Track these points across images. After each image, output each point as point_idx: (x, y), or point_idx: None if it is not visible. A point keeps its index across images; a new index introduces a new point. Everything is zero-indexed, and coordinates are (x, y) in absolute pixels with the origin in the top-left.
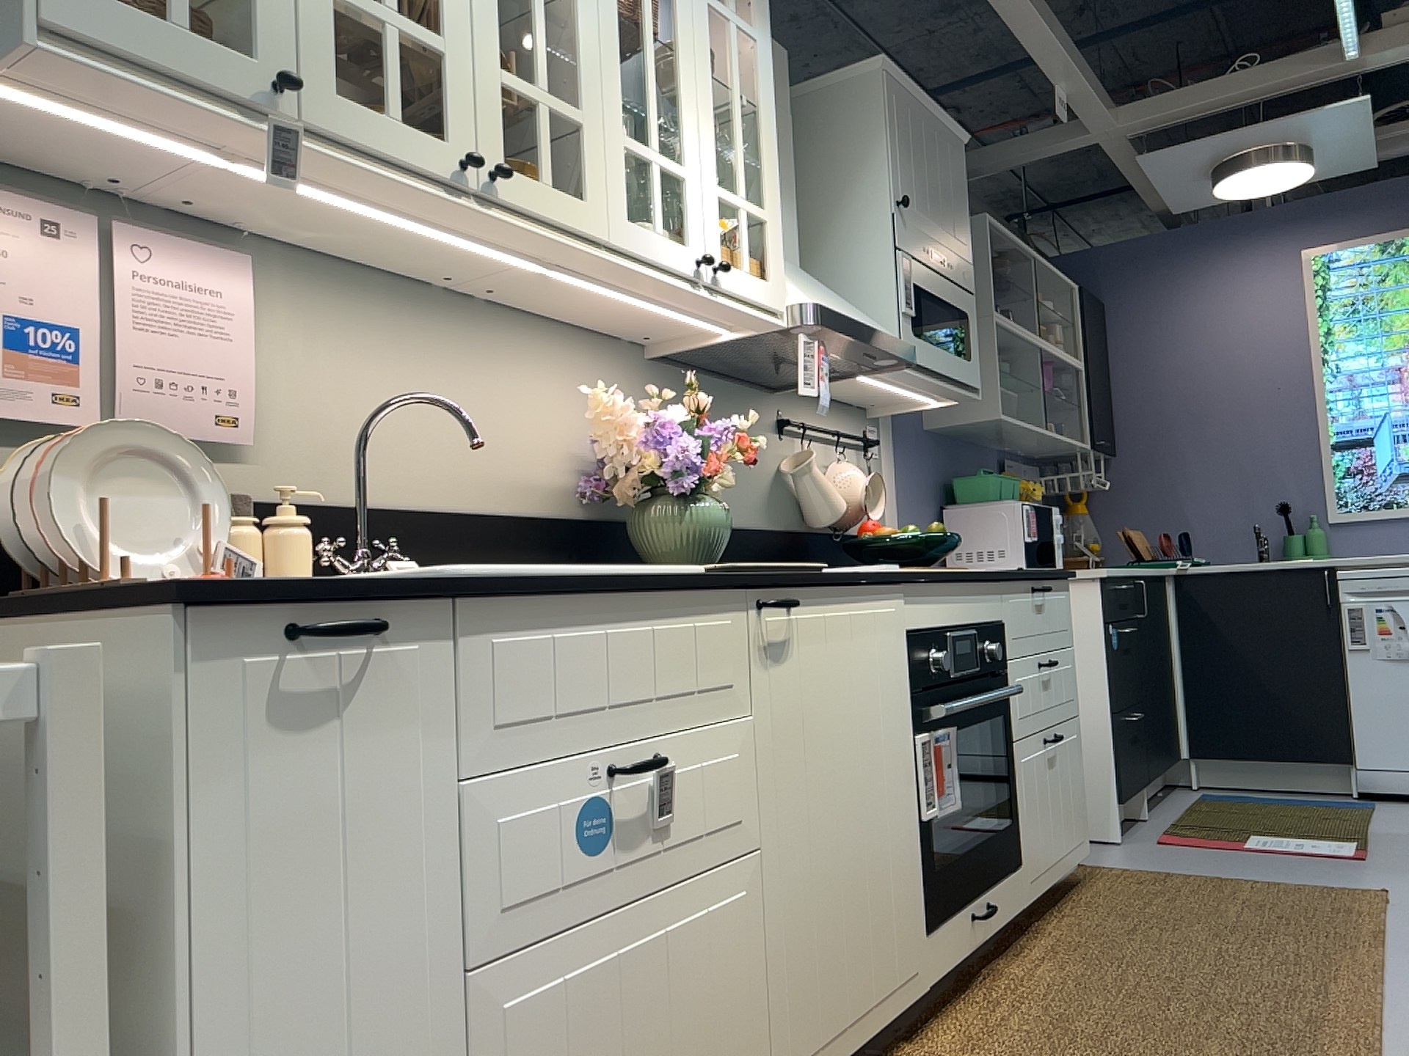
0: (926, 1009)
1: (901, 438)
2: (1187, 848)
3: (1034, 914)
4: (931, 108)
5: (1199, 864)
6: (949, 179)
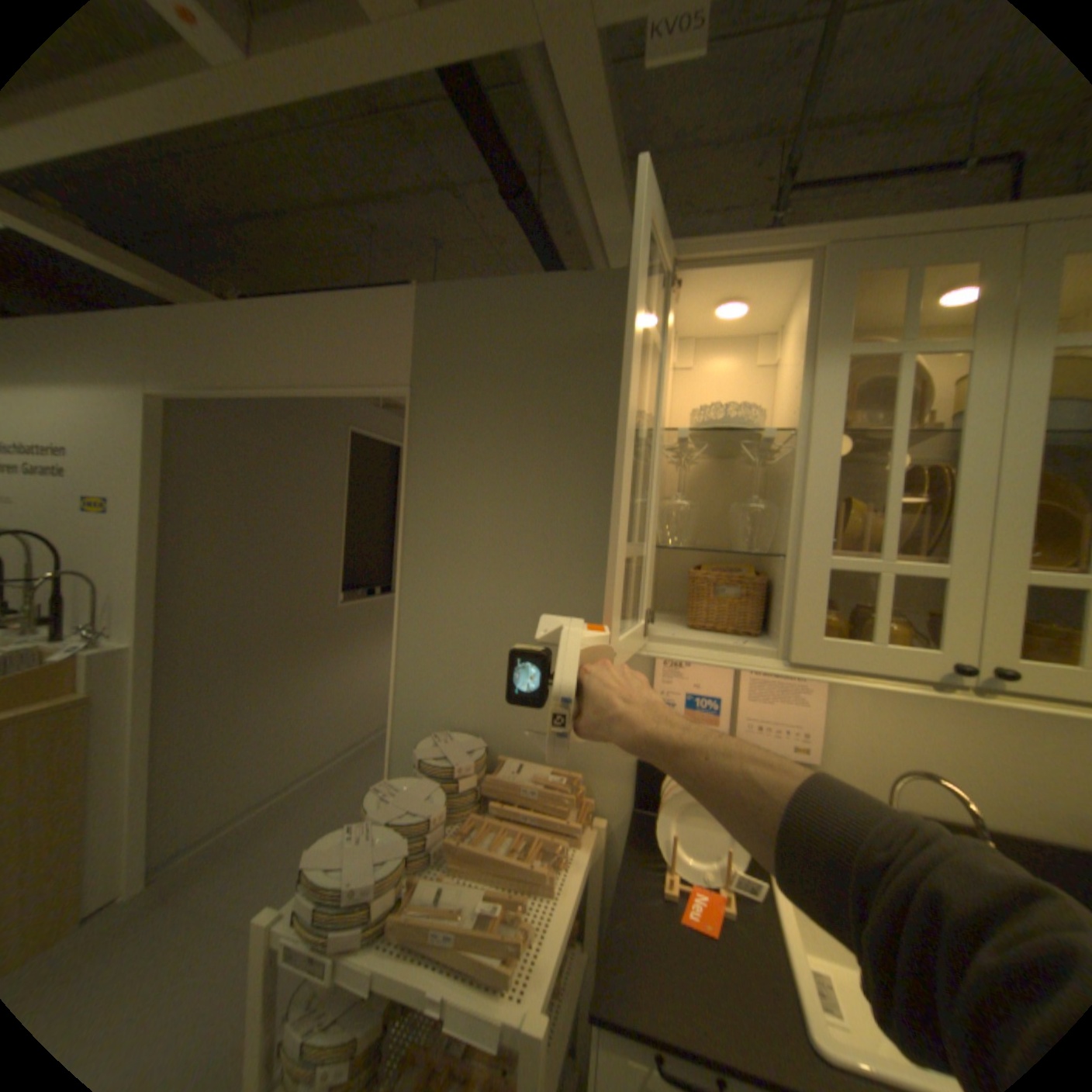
0: None
1: None
2: None
3: None
4: None
5: None
6: None
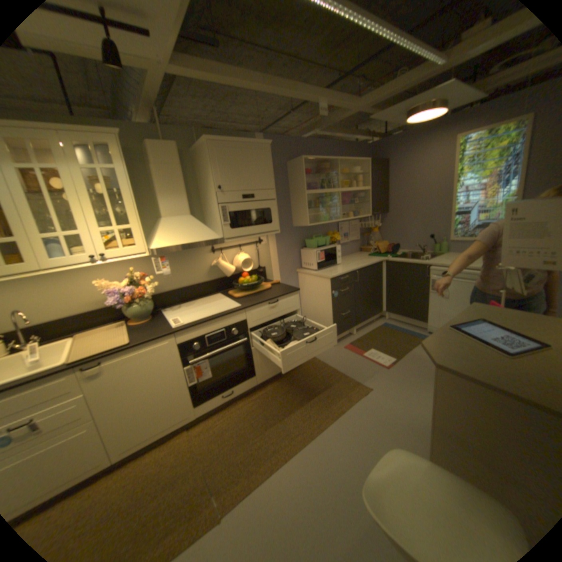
0: (207, 416)
1: (277, 234)
2: (348, 352)
3: (273, 379)
4: (241, 140)
5: (340, 363)
6: (254, 164)
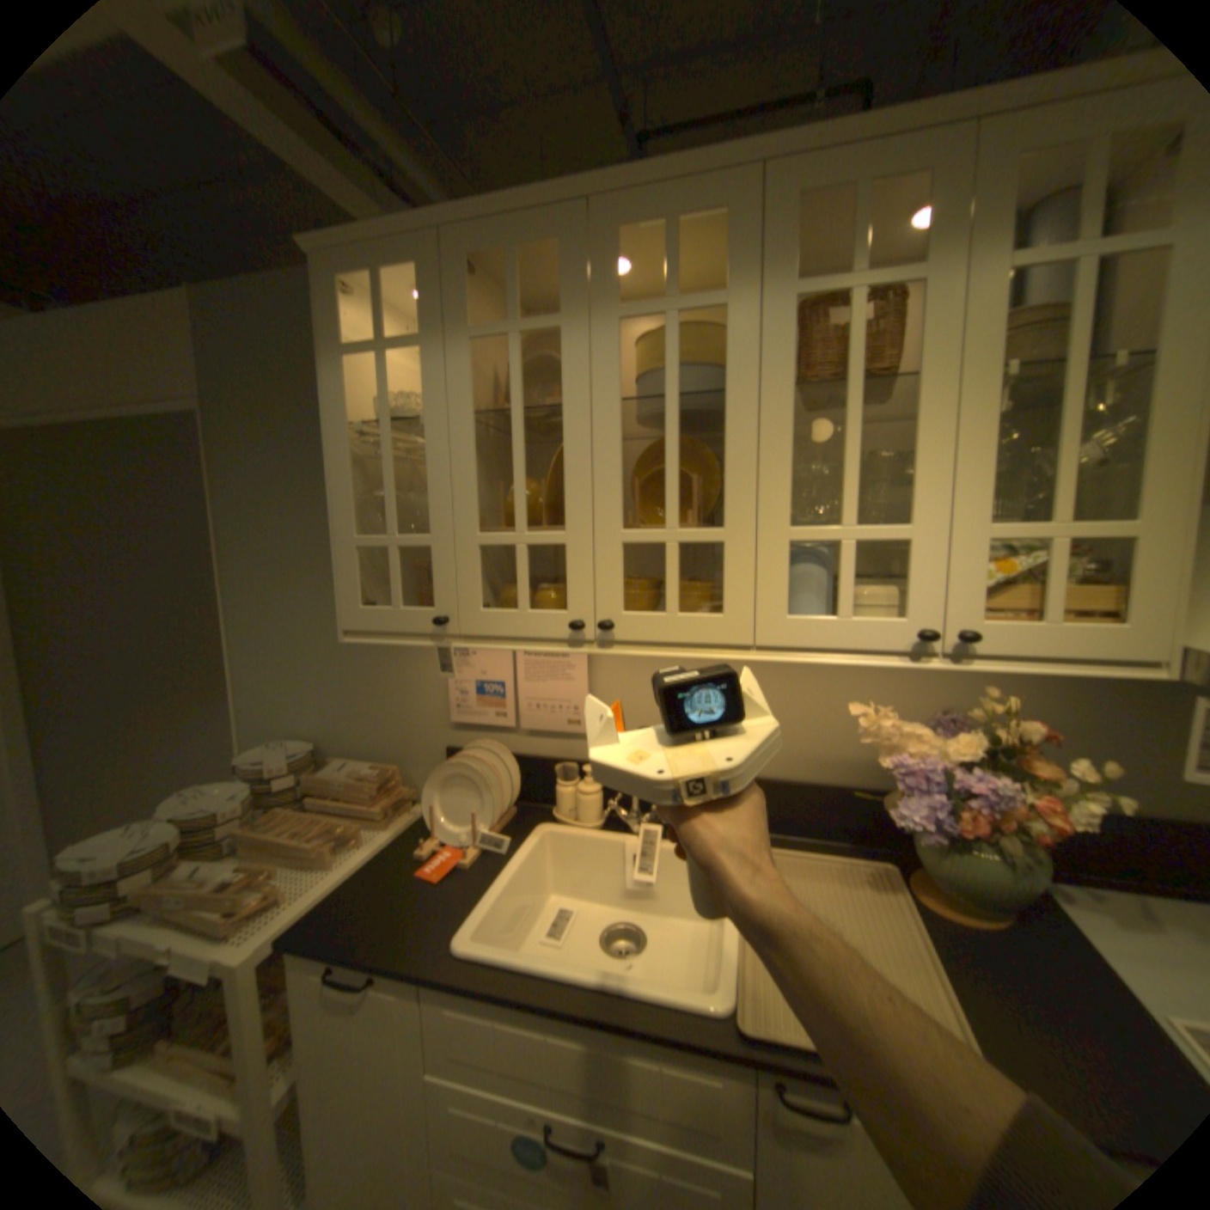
0: None
1: None
2: None
3: None
4: None
5: None
6: None
